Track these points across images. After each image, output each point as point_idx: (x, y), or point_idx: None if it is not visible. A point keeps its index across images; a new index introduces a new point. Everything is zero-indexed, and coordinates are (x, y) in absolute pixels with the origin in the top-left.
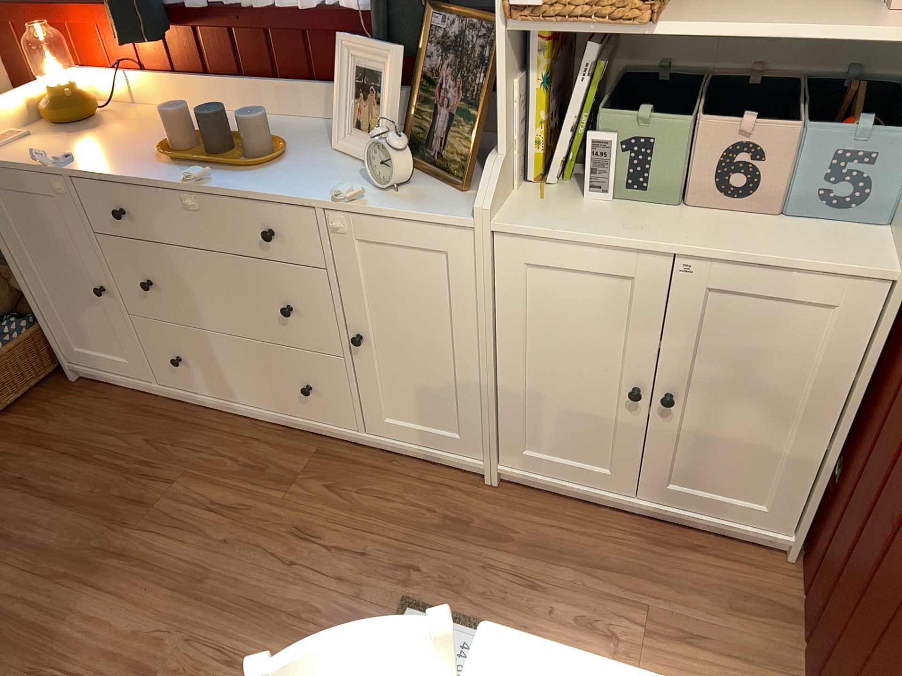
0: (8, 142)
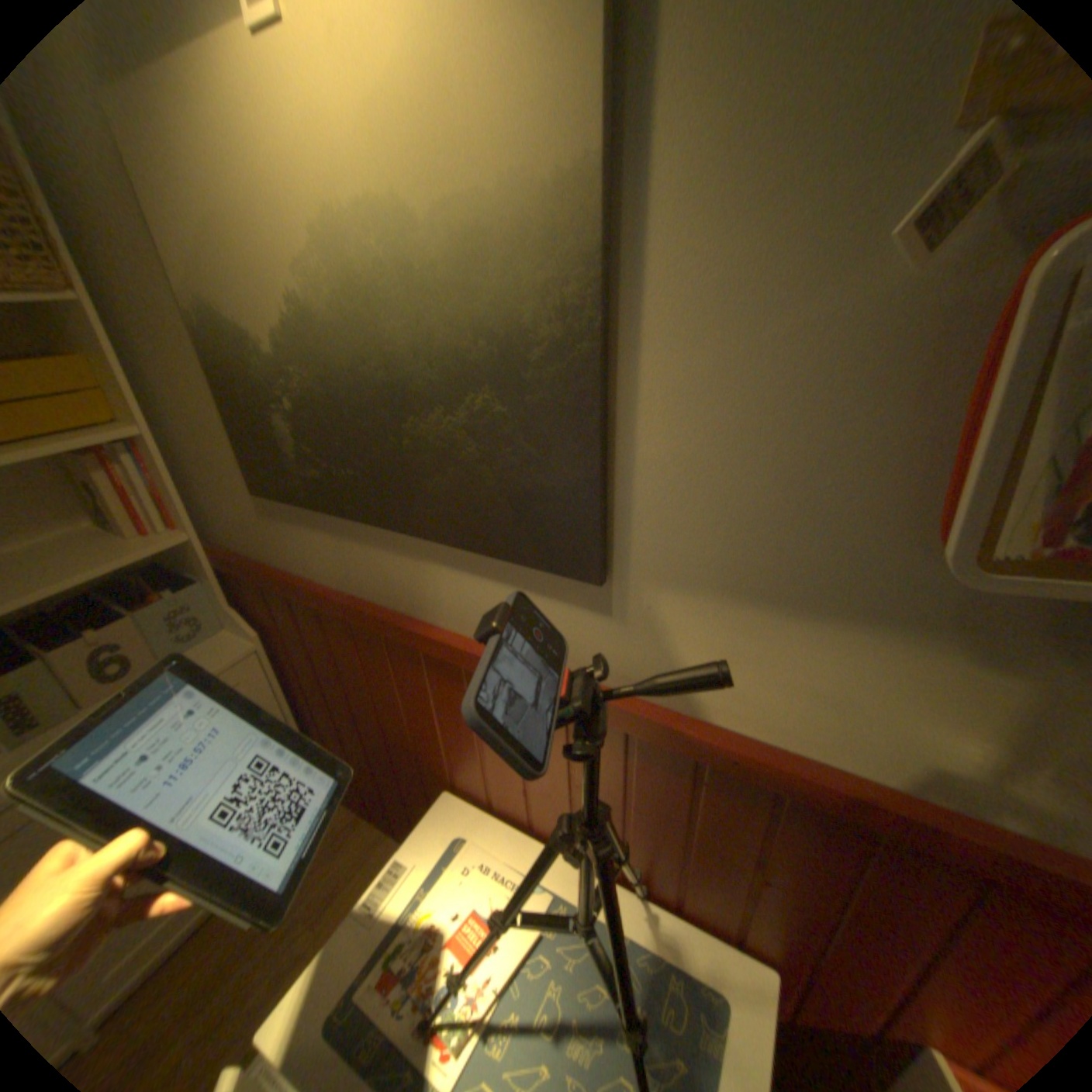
0: None
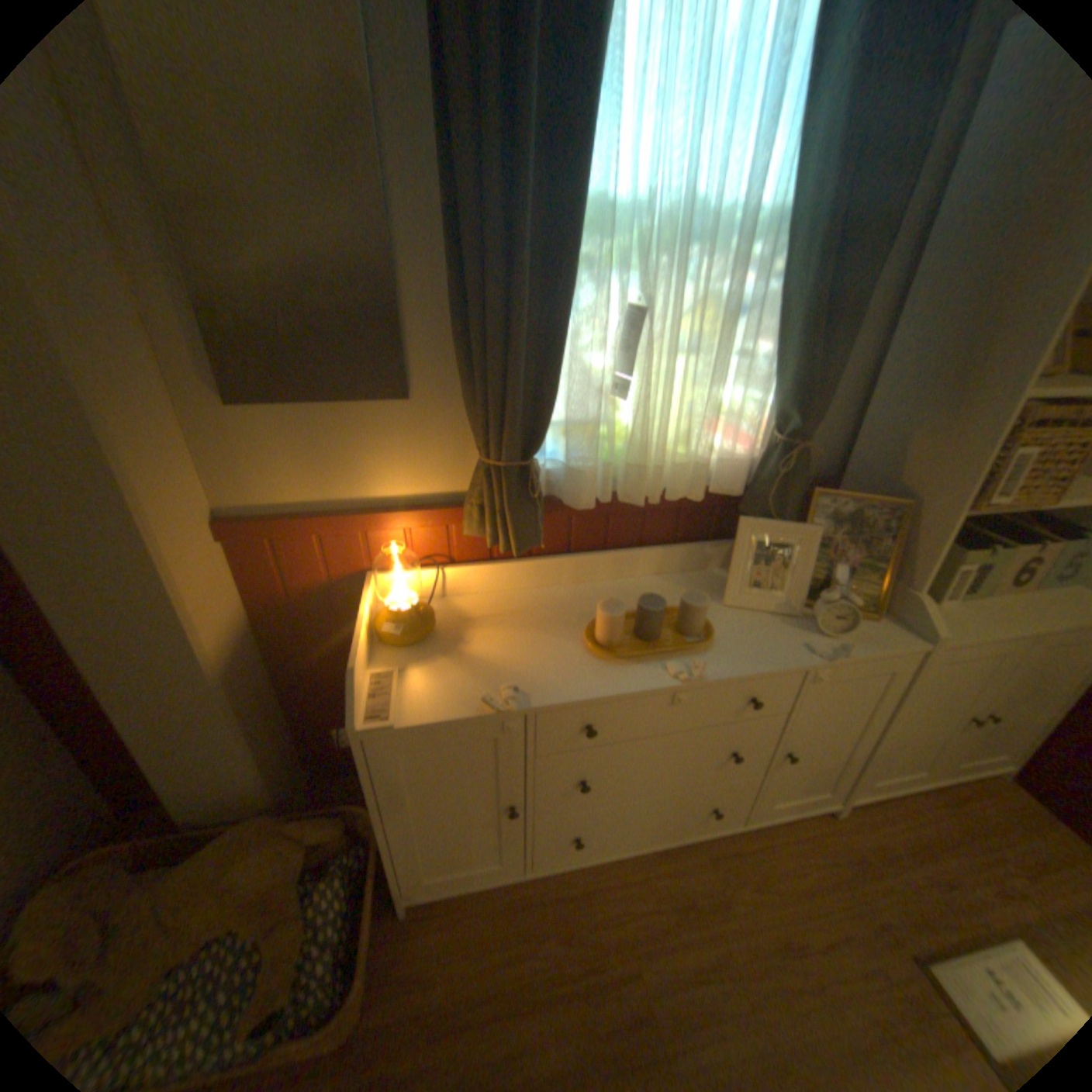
0: (393, 691)
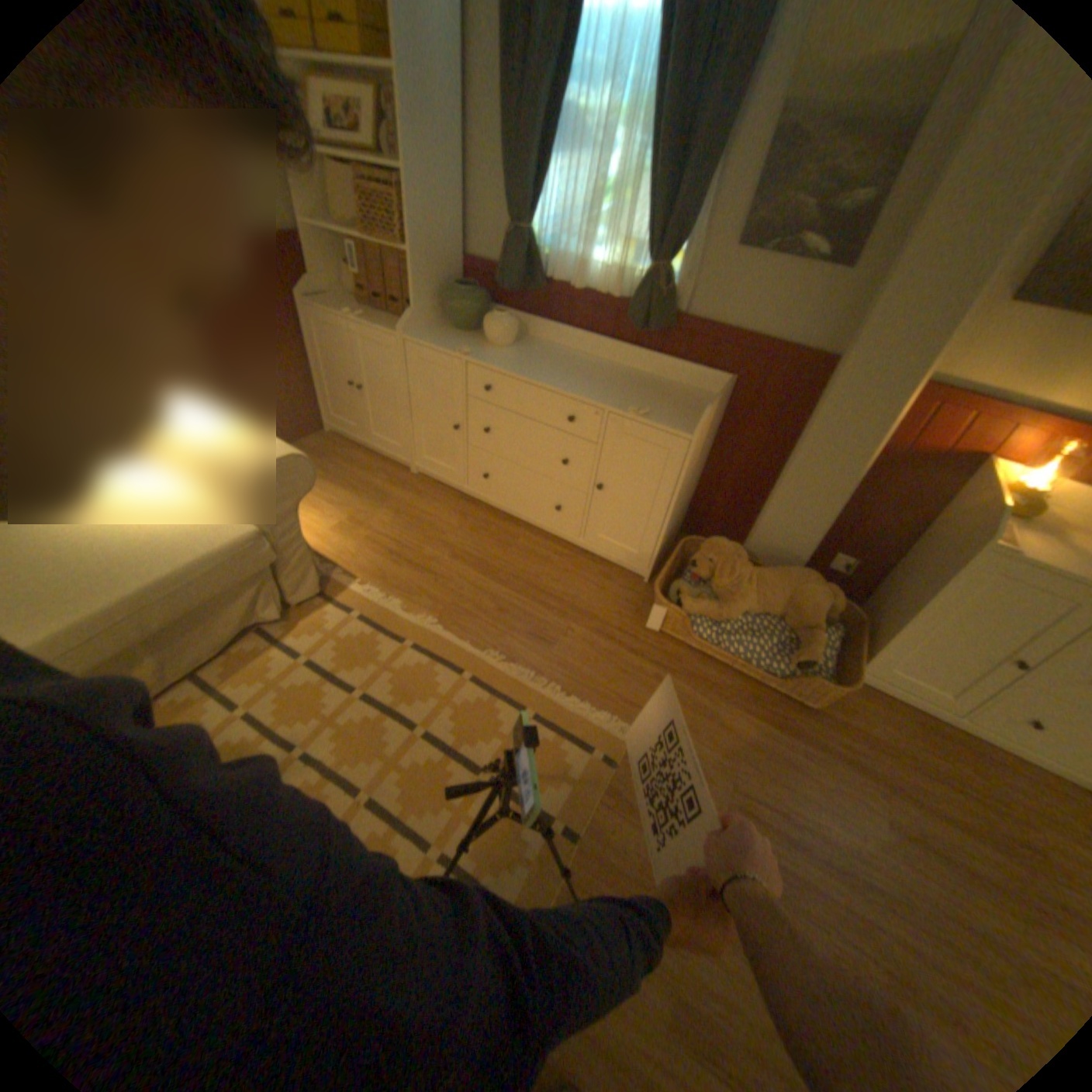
0: (1015, 536)
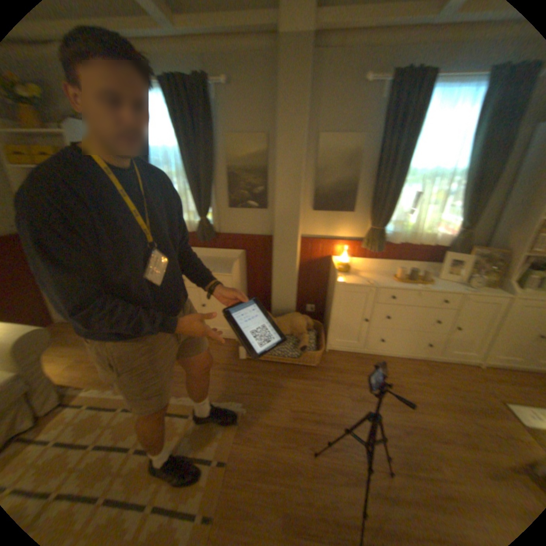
0: (343, 278)
